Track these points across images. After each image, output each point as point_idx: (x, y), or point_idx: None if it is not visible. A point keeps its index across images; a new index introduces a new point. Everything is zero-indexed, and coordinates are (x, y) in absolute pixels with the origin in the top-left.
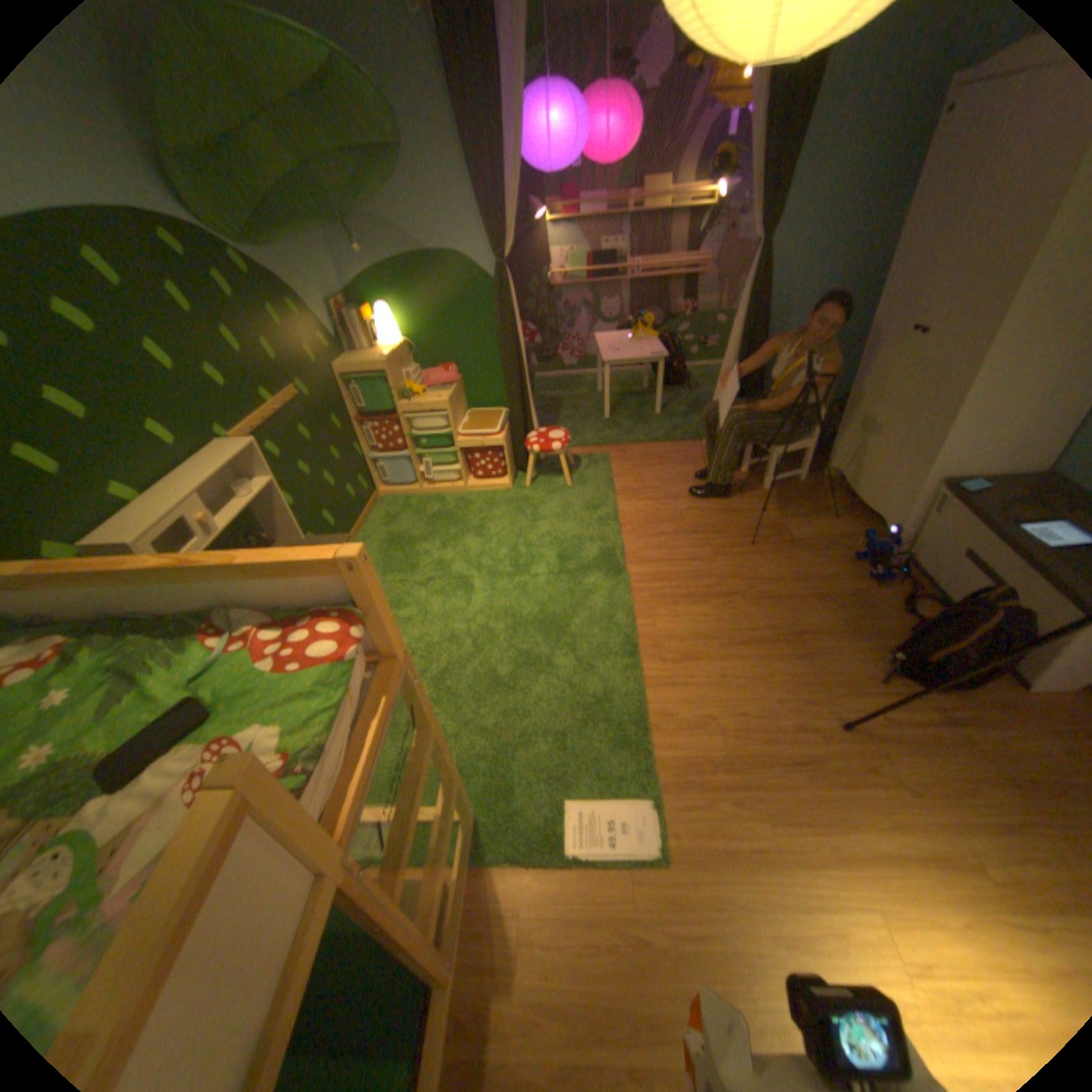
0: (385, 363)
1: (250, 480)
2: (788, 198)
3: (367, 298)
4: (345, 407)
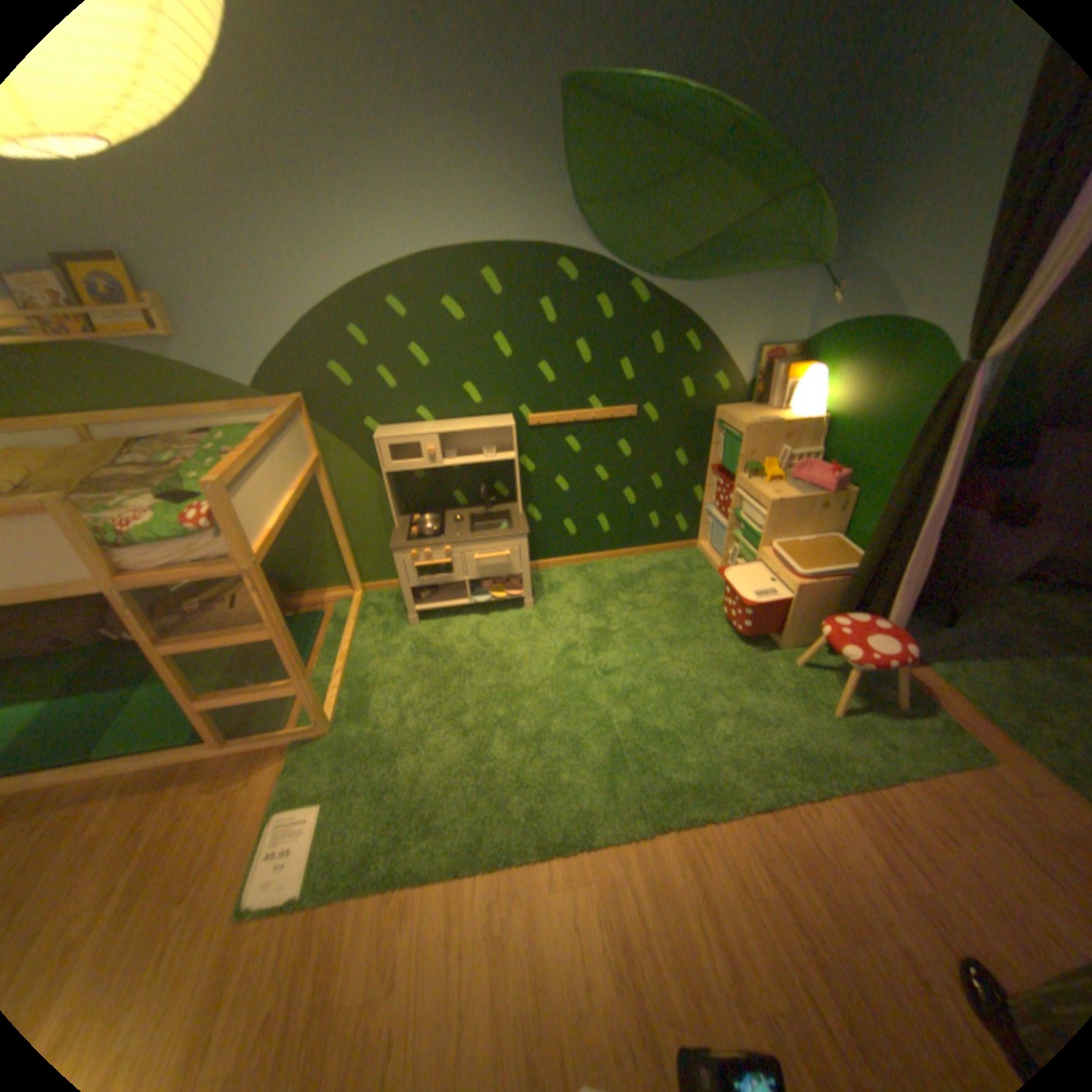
0: (746, 427)
1: (510, 452)
2: None
3: (822, 356)
4: (709, 451)
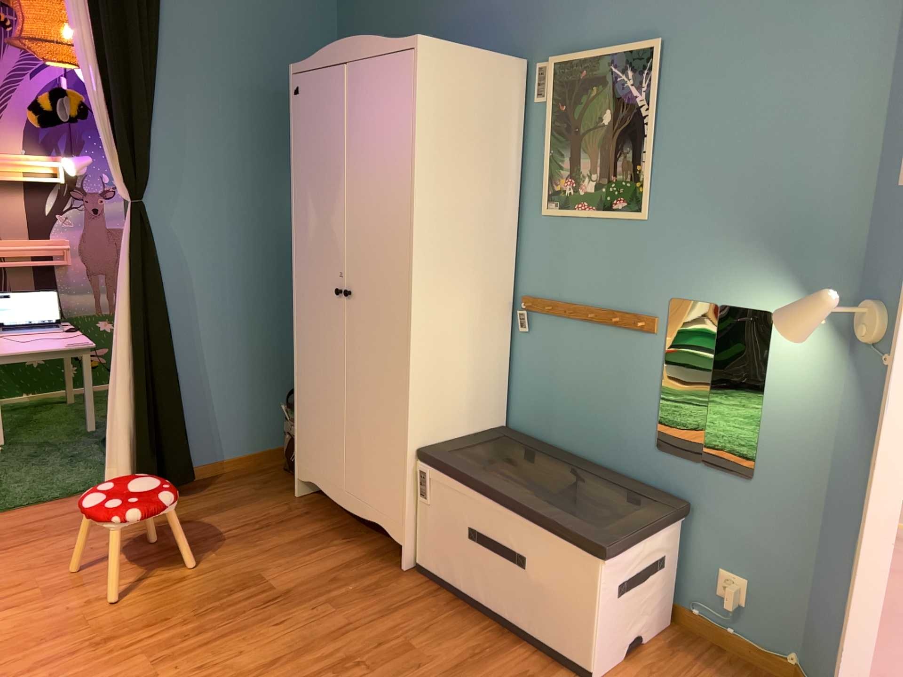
0: None
1: None
2: (153, 158)
3: None
4: None
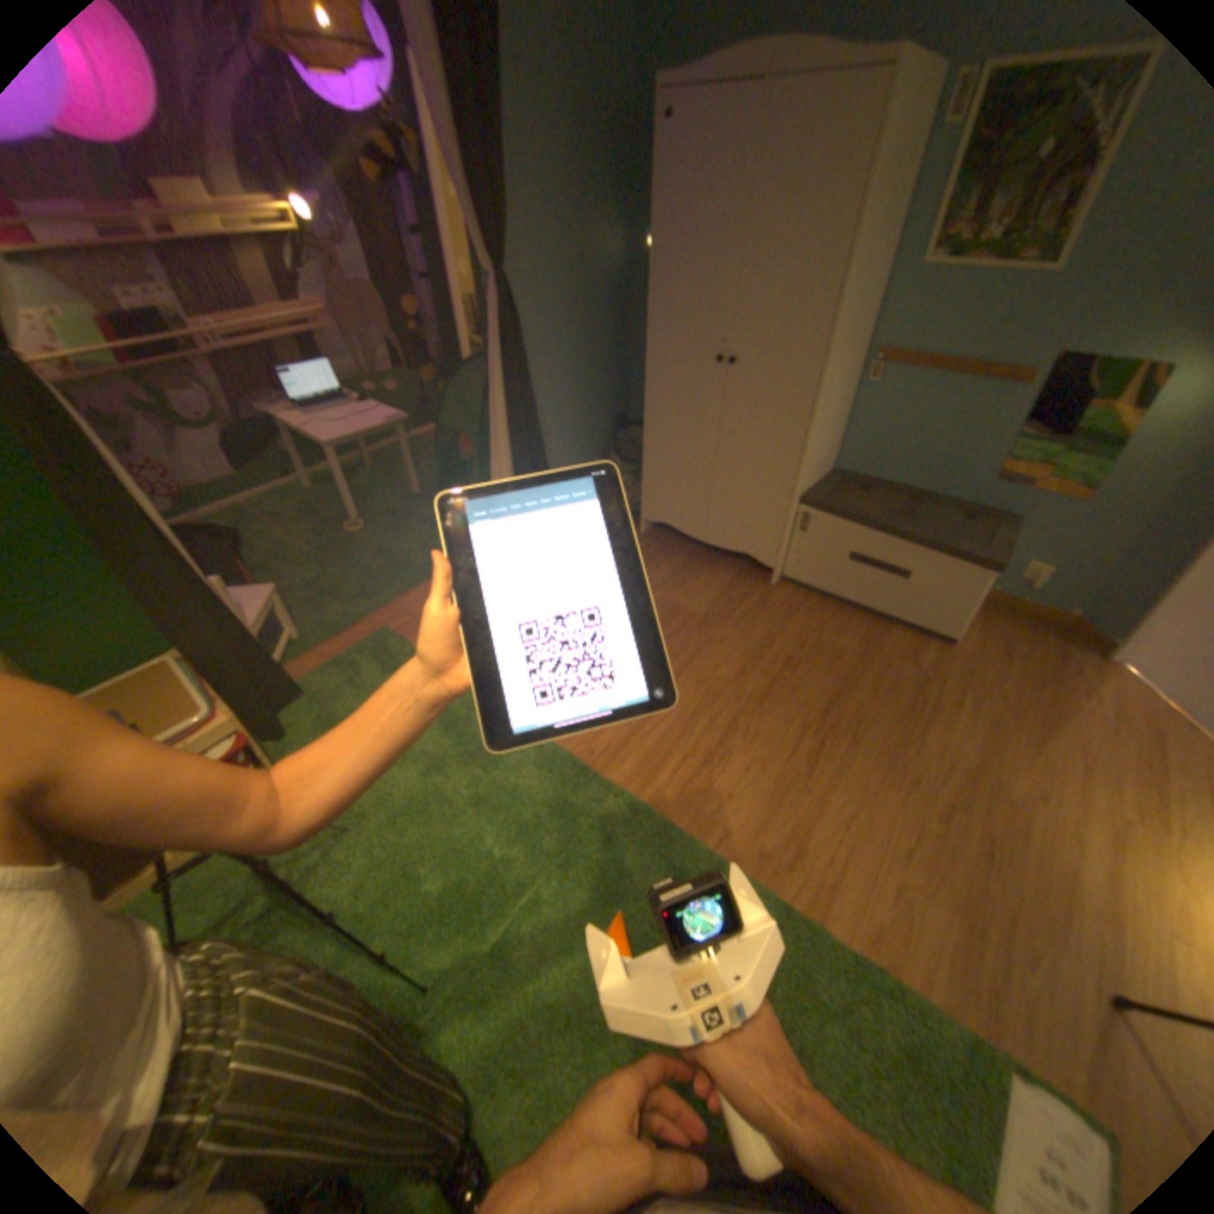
0: None
1: None
2: (496, 214)
3: None
4: None
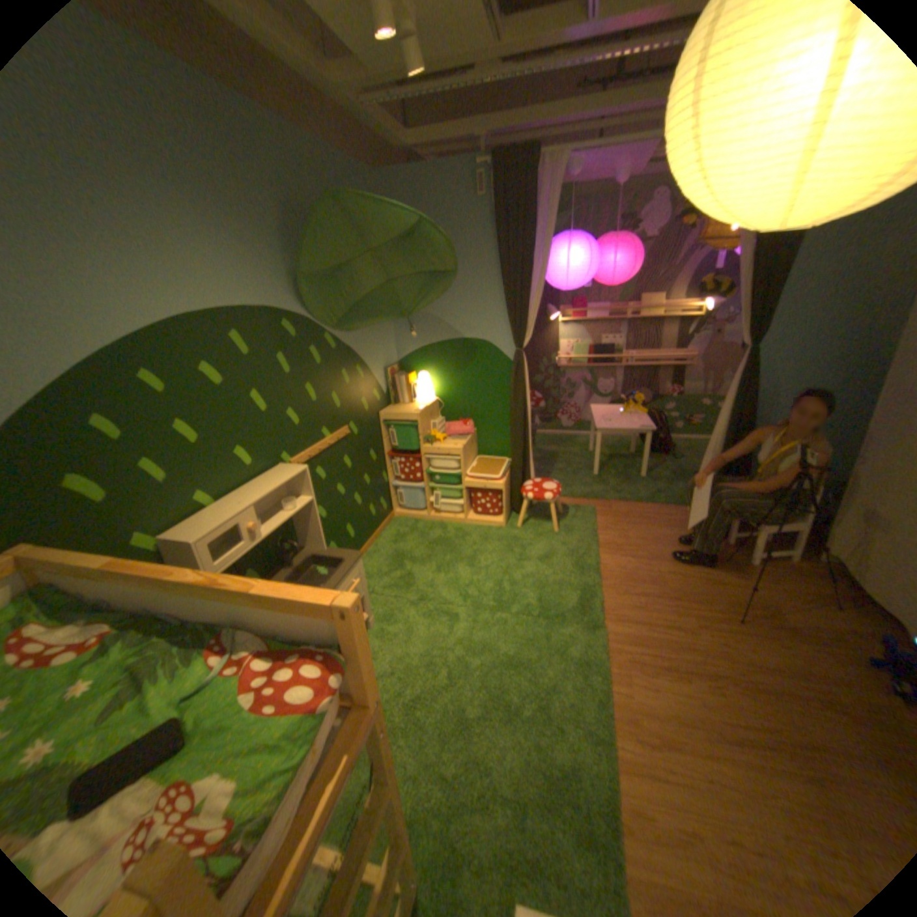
0: (418, 415)
1: (296, 497)
2: (774, 315)
3: (414, 368)
4: (382, 444)
